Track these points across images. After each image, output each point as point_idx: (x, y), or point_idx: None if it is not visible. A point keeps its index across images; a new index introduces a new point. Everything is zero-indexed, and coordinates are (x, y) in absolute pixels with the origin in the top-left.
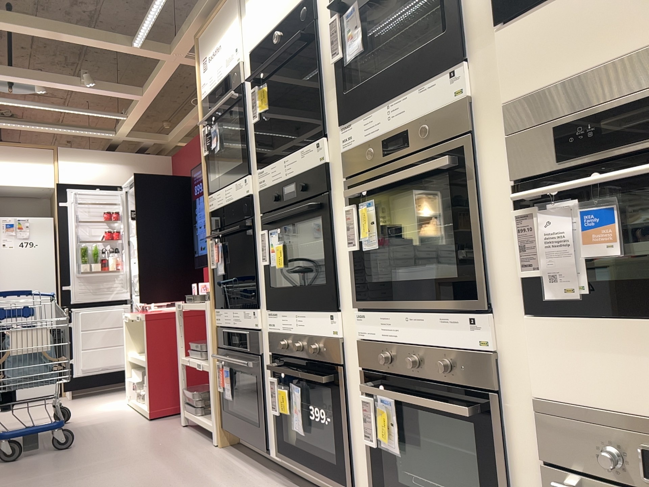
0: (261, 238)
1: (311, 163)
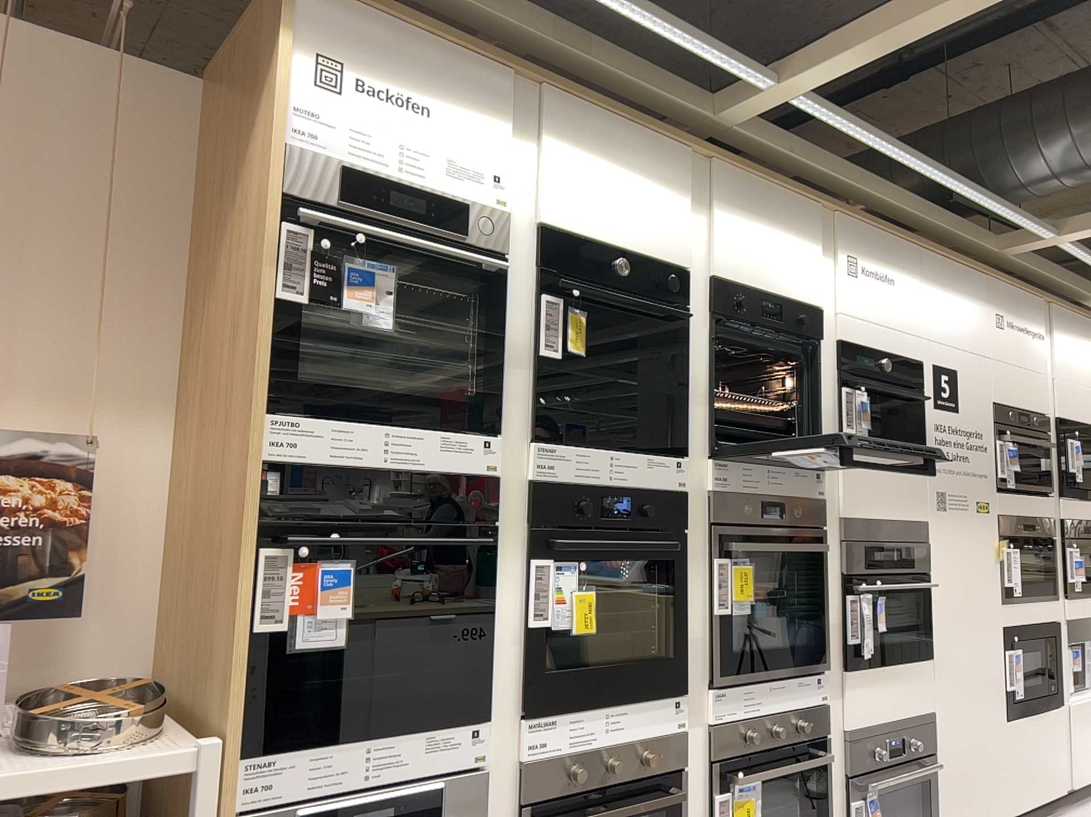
0: (538, 565)
1: (660, 481)
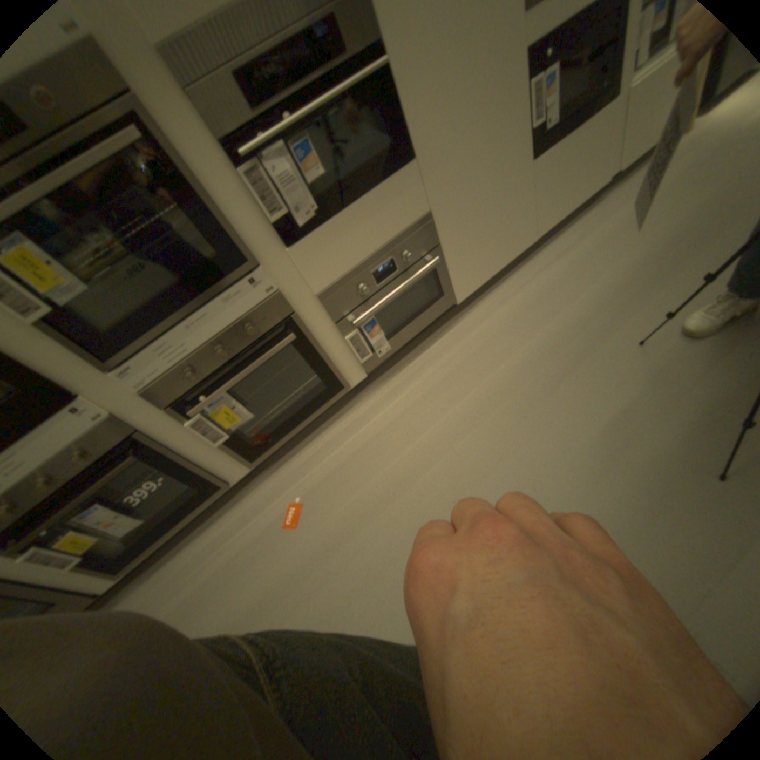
0: None
1: None
